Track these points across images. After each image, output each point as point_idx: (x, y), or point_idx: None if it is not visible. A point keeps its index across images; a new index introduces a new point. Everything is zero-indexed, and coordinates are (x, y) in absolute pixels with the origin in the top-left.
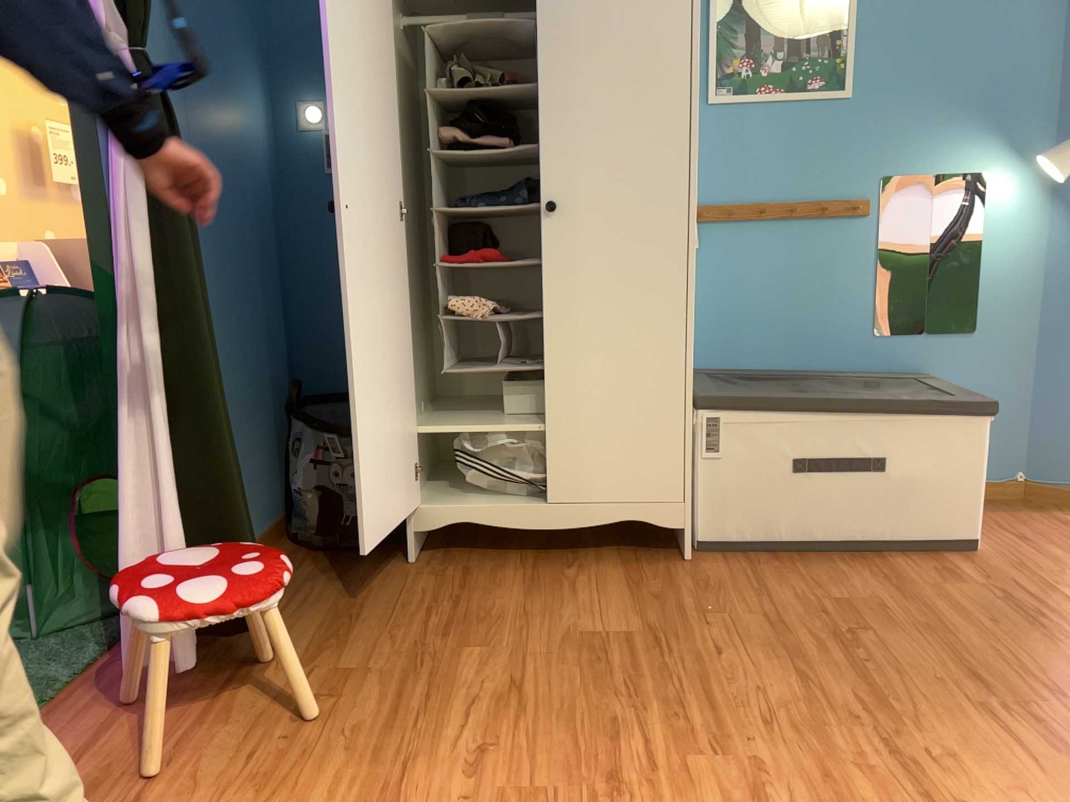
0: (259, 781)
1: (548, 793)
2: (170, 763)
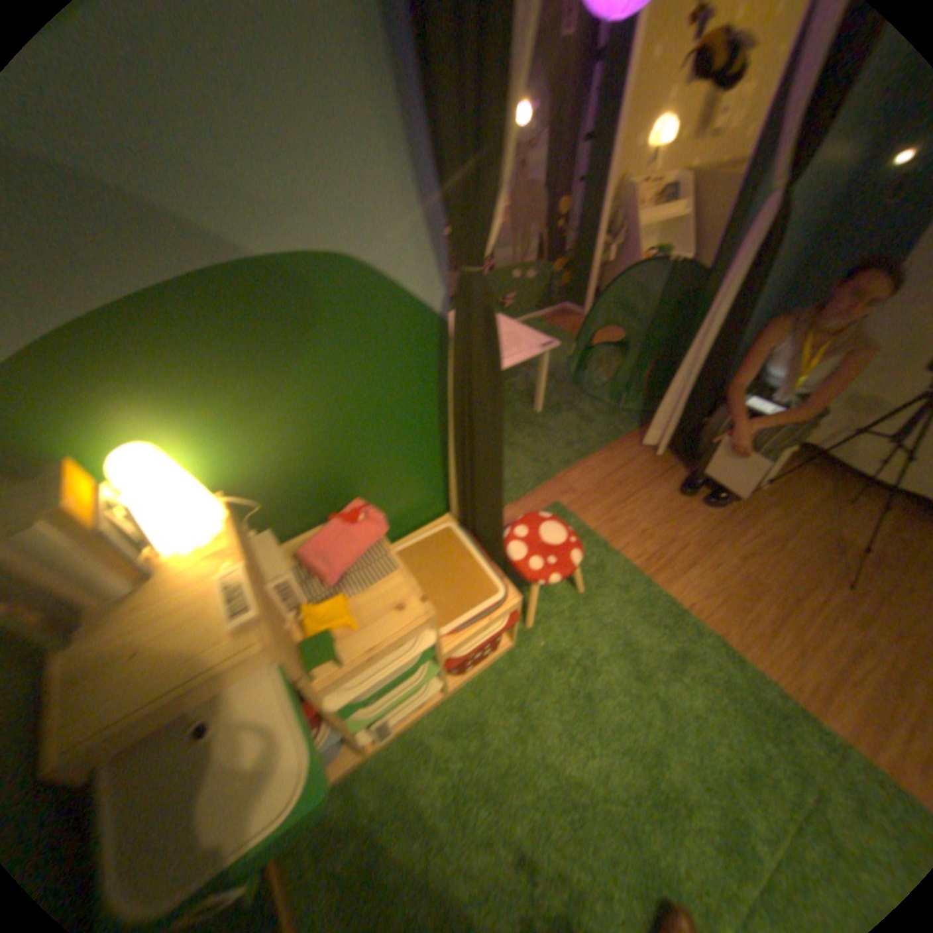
0: (671, 514)
1: (770, 588)
2: (647, 490)
